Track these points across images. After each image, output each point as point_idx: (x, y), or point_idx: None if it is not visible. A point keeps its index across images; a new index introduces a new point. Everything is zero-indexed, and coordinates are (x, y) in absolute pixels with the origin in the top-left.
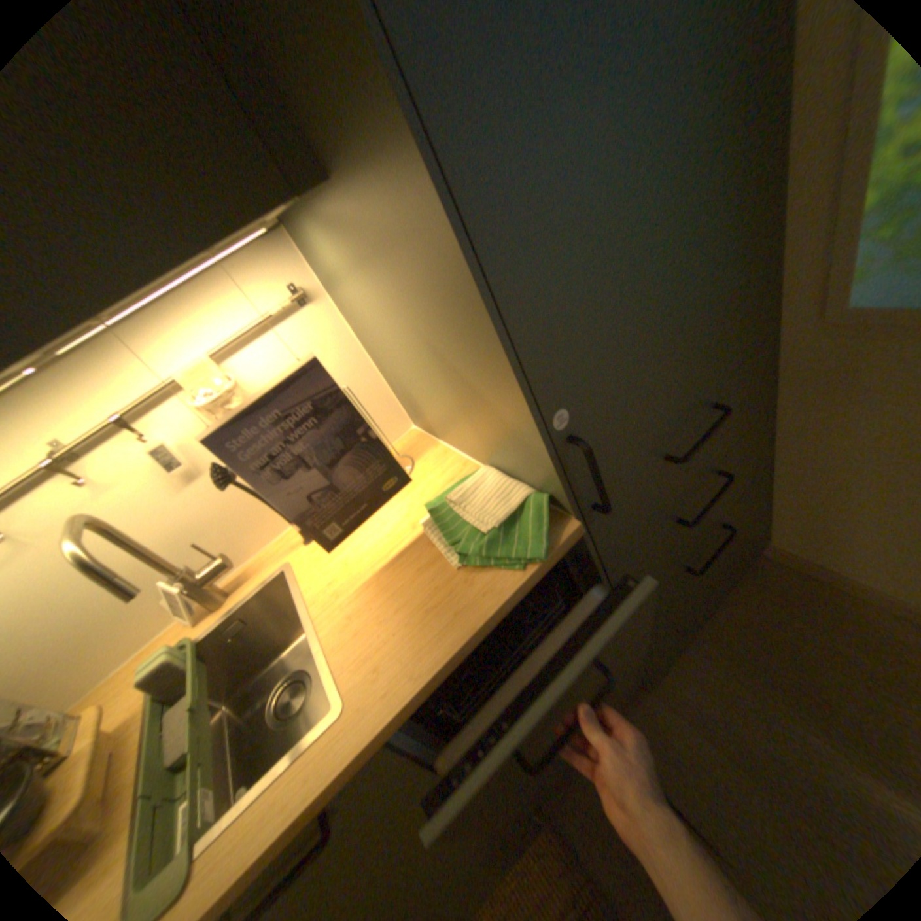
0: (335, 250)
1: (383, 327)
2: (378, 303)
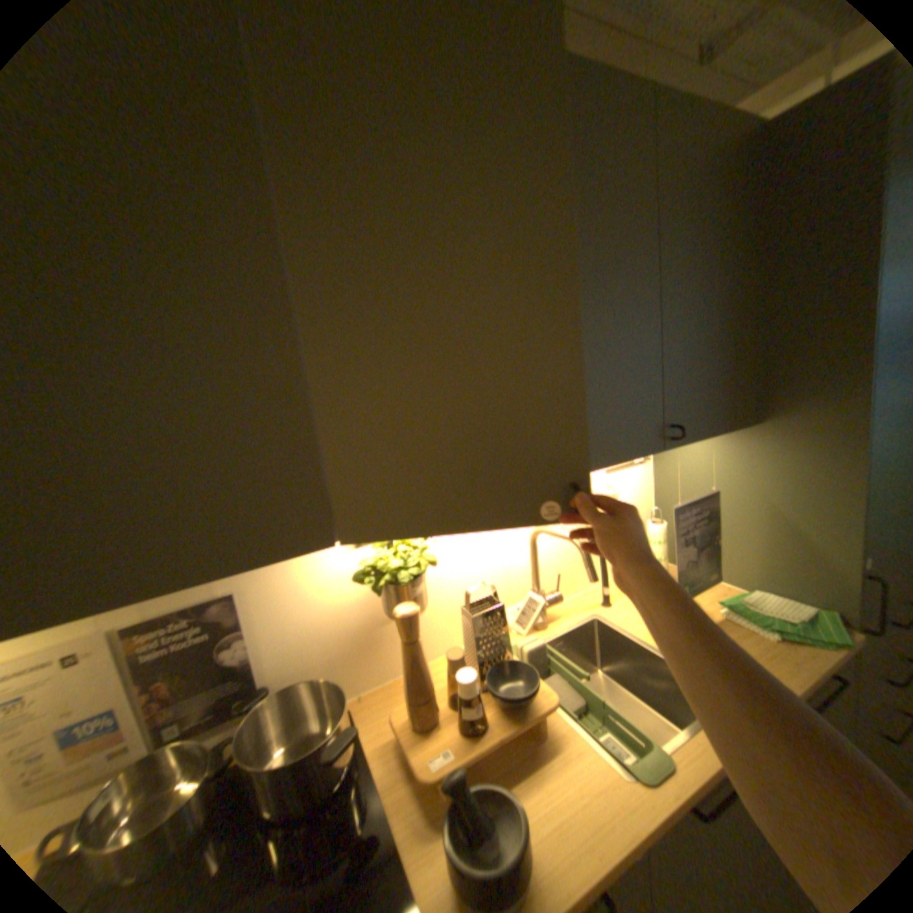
0: (711, 447)
1: (713, 490)
2: (727, 478)
